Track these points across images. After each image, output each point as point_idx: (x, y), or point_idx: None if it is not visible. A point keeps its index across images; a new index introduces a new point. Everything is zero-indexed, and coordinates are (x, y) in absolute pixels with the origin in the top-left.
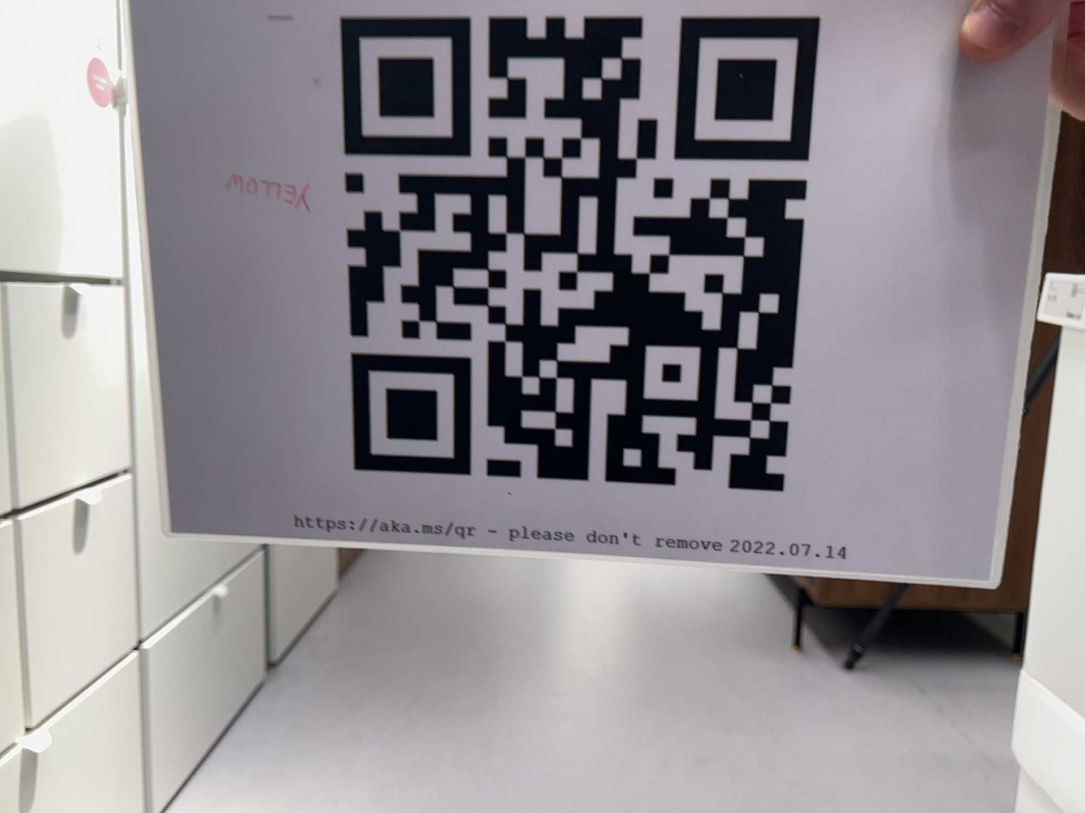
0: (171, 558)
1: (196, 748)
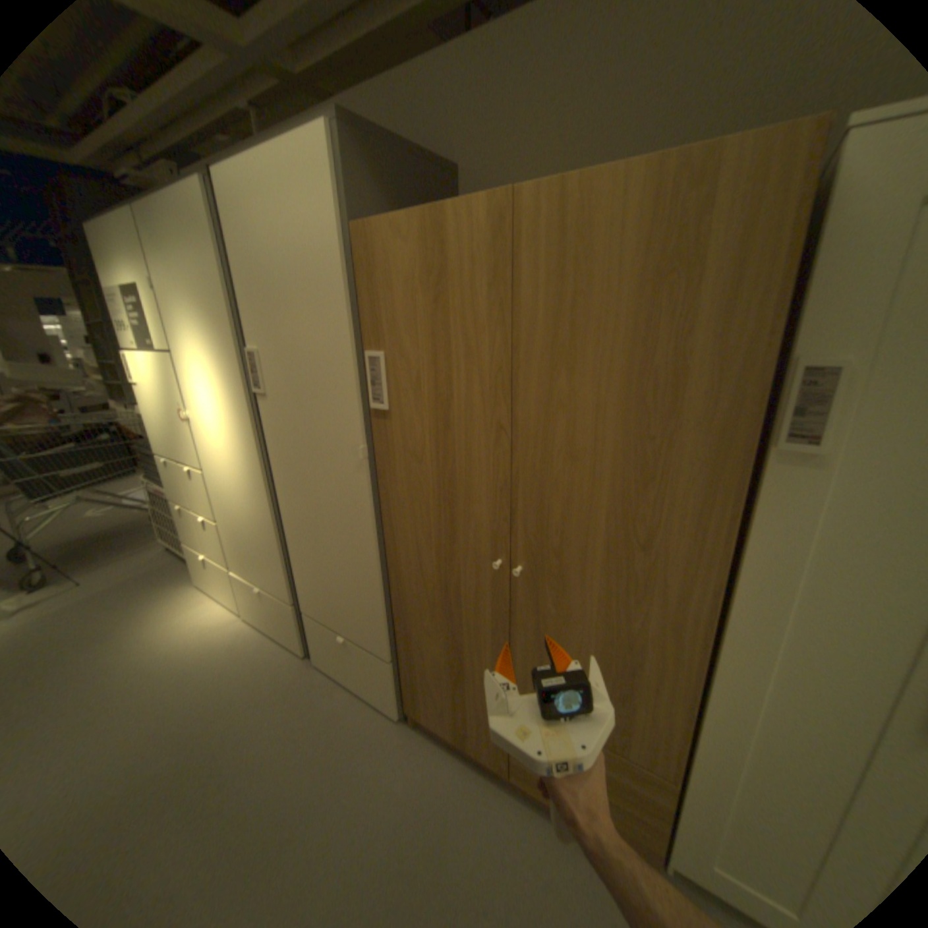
0: (238, 562)
1: (260, 627)
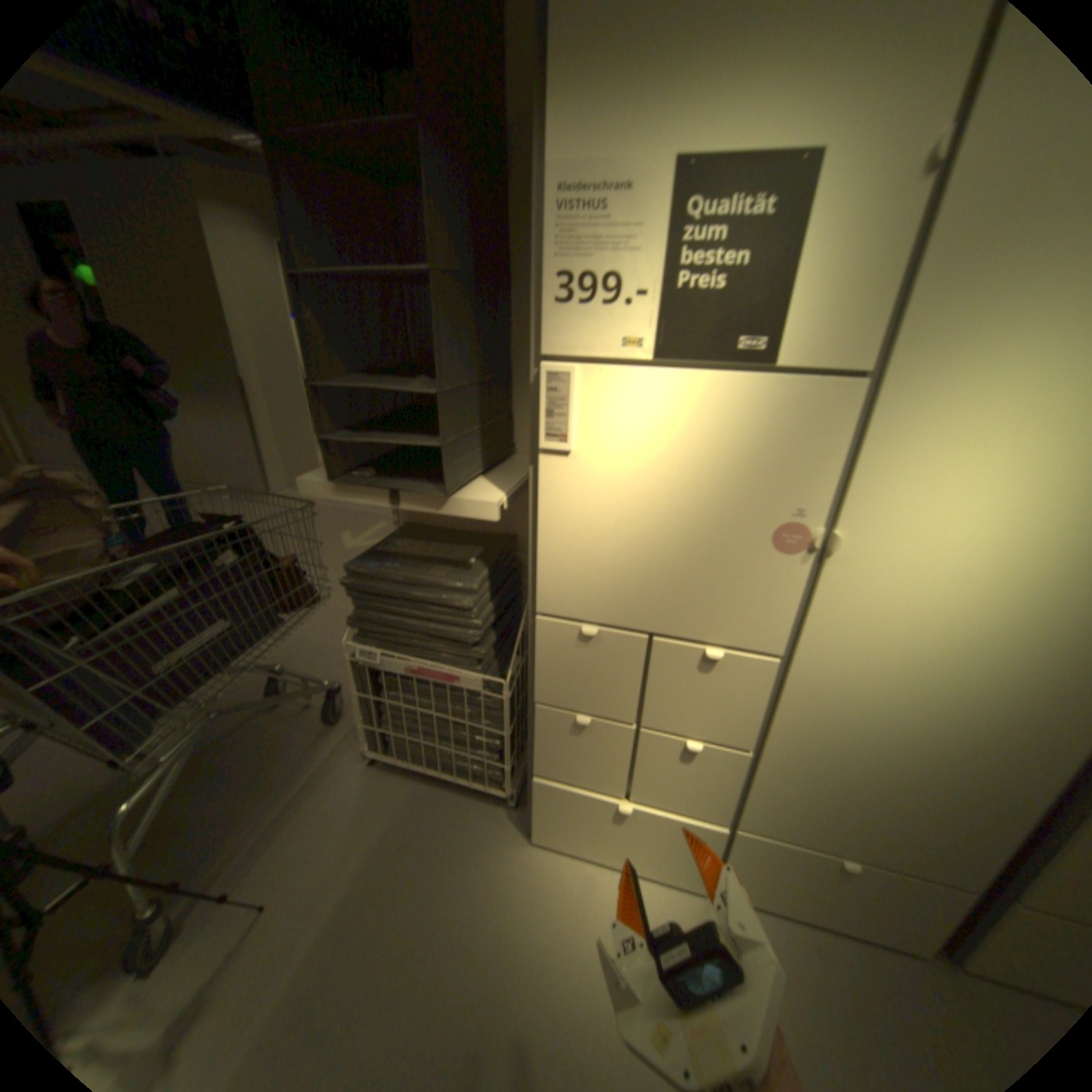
0: (805, 818)
1: (794, 914)
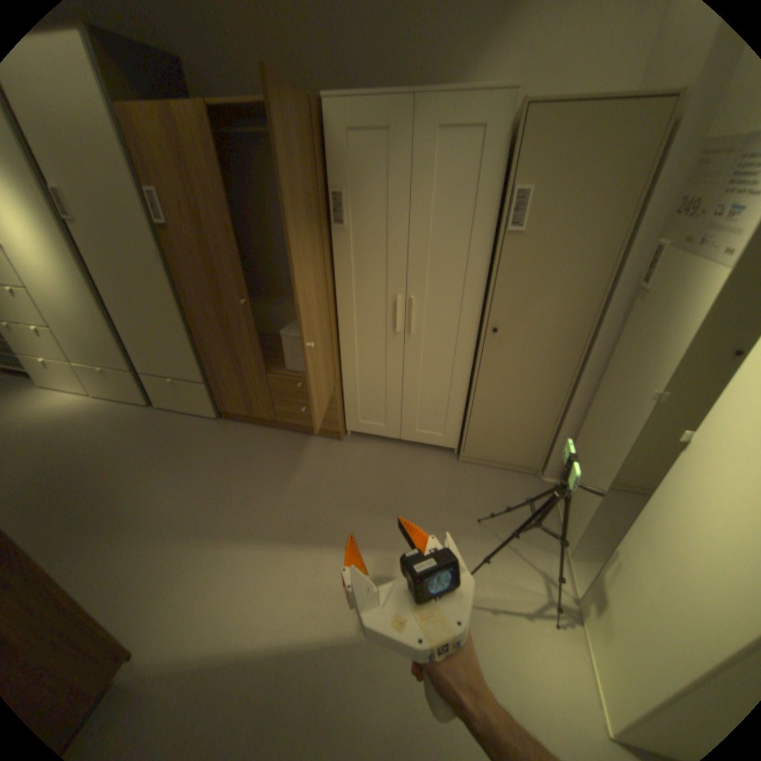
0: (78, 353)
1: (108, 397)
